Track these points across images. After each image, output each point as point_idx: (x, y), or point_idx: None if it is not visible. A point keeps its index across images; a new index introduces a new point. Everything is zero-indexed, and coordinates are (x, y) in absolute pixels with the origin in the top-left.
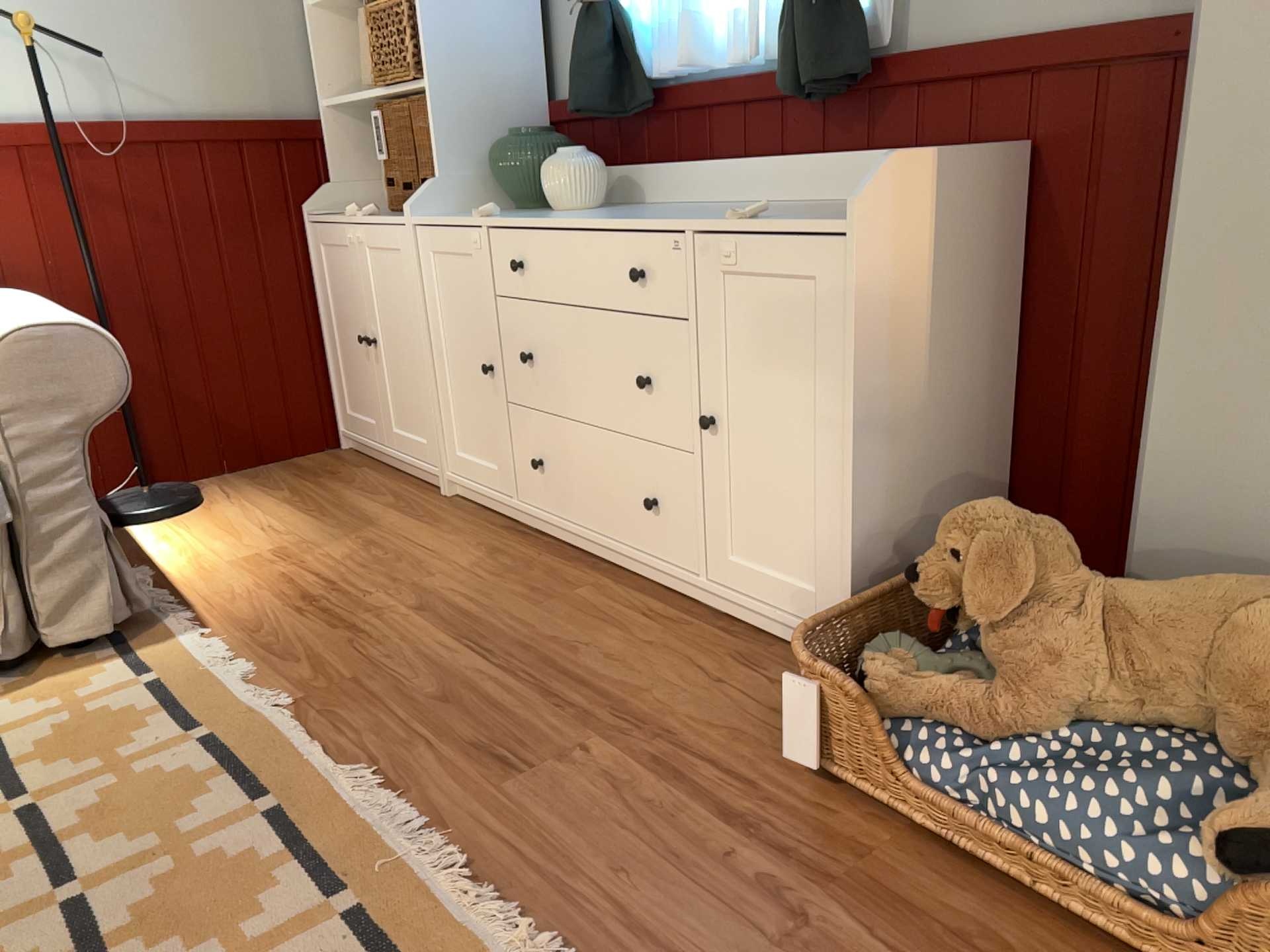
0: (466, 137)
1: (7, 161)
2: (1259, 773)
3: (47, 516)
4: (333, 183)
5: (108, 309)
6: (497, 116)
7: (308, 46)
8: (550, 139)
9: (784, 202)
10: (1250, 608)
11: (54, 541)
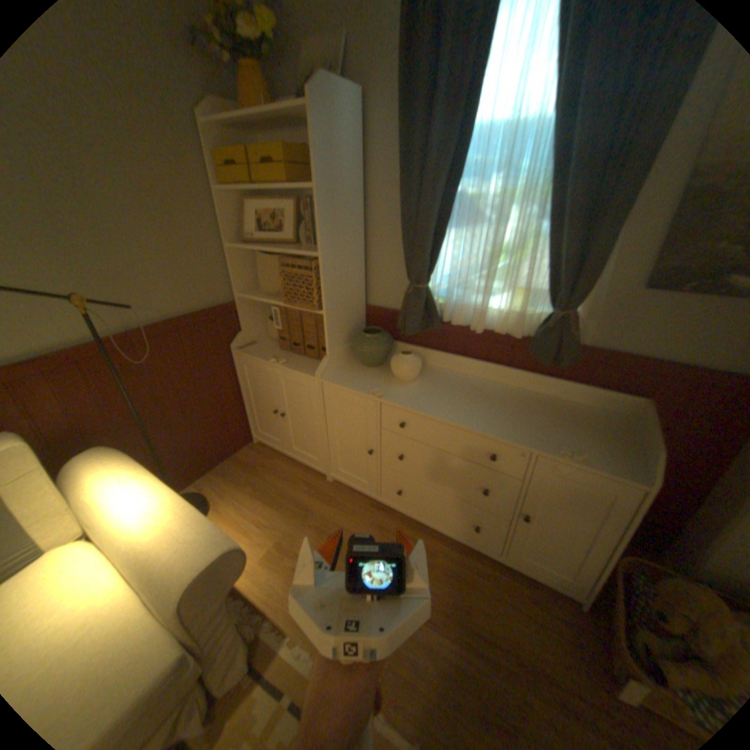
0: (340, 331)
1: (67, 366)
2: None
3: (214, 647)
4: (243, 328)
5: (140, 423)
6: (351, 317)
7: (225, 261)
8: (387, 336)
9: (516, 386)
10: None
11: (217, 654)
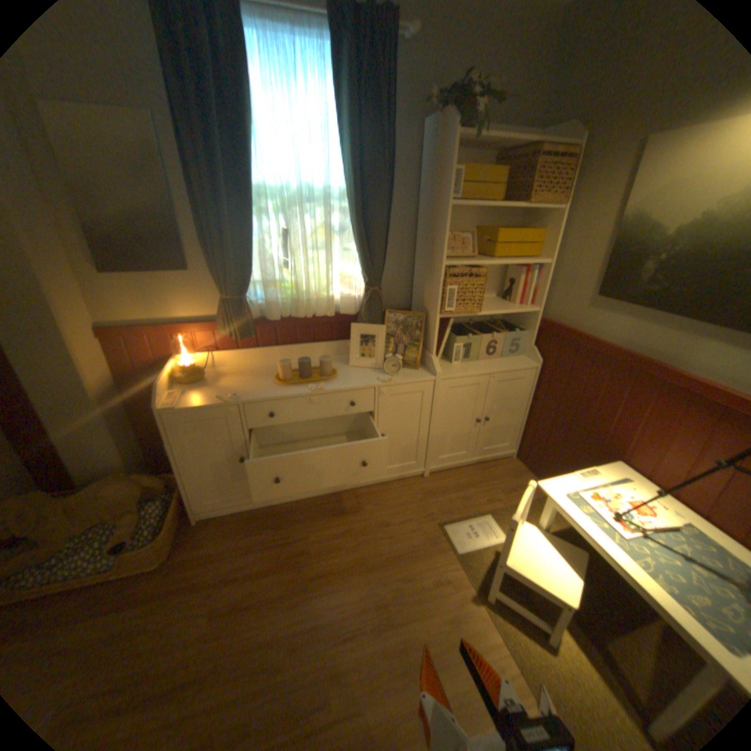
0: None
1: None
2: (120, 523)
3: None
4: None
5: None
6: None
7: None
8: None
9: None
10: (101, 492)
11: None
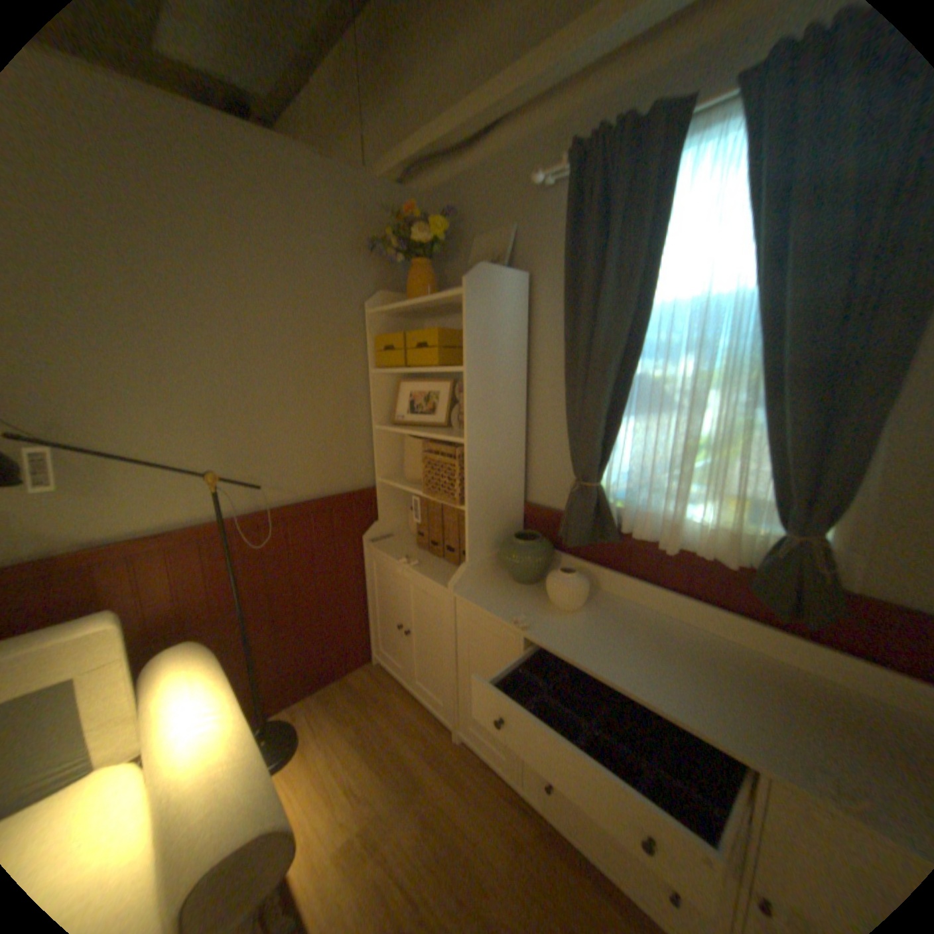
0: (485, 532)
1: (187, 545)
2: None
3: None
4: (380, 517)
5: (244, 619)
6: (502, 515)
7: (372, 443)
8: (545, 545)
9: (739, 644)
10: None
11: None
